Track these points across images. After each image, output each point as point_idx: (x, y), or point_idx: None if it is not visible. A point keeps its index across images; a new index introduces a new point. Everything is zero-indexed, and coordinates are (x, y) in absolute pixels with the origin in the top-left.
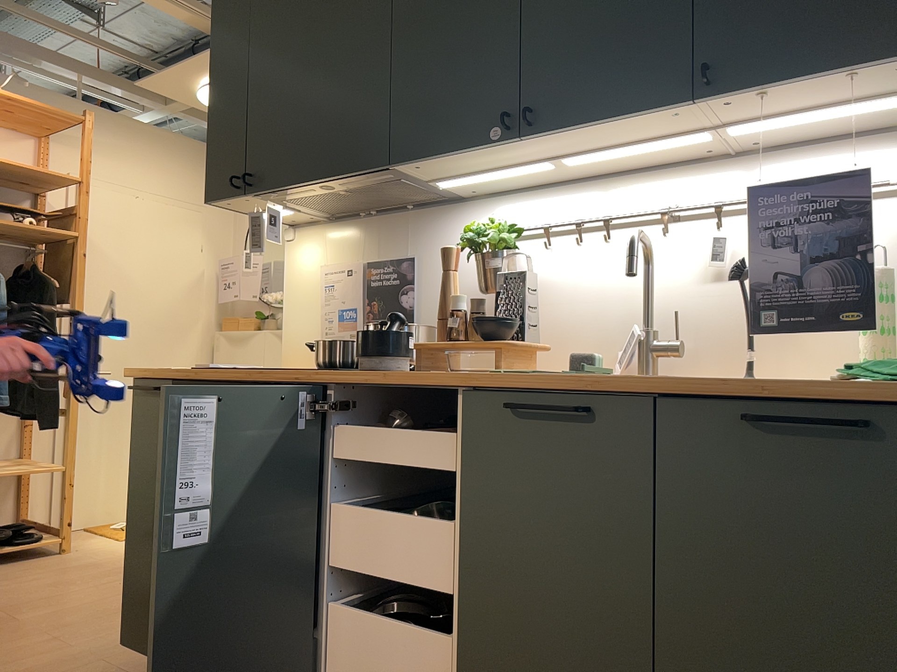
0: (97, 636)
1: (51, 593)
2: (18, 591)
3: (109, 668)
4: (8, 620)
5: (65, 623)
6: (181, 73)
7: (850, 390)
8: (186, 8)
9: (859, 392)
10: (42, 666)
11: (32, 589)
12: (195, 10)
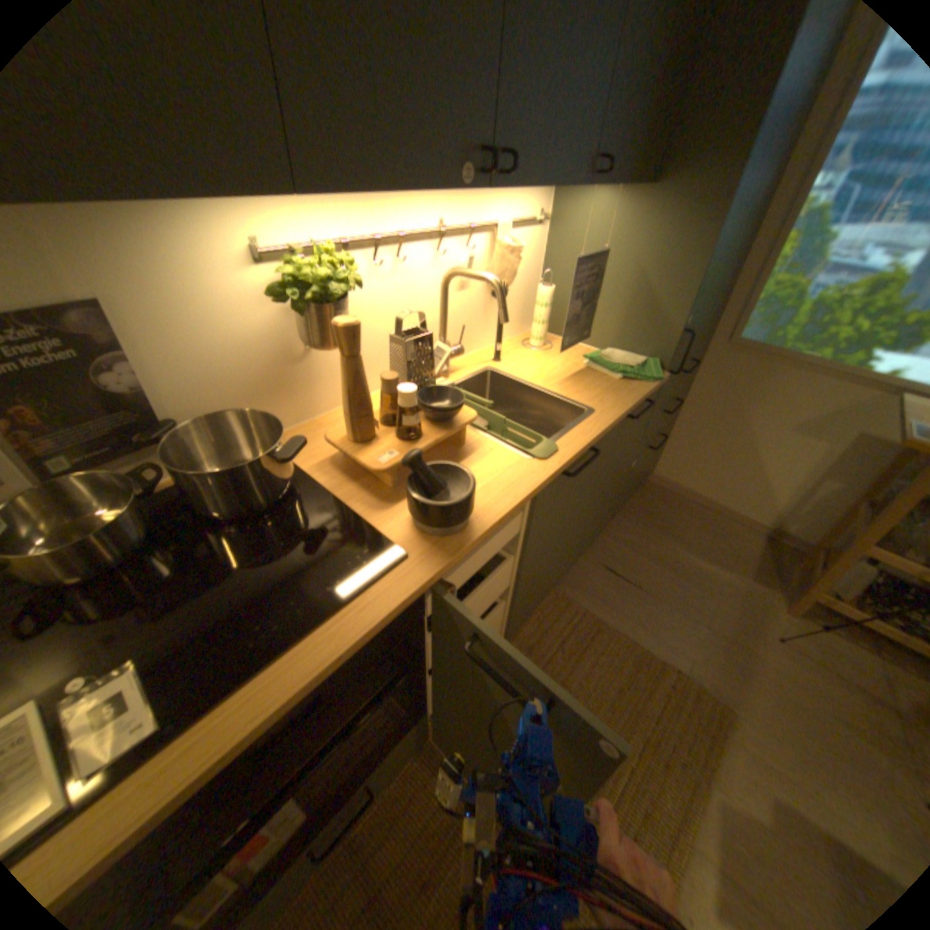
0: None
1: None
2: None
3: None
4: None
5: None
6: None
7: (652, 392)
8: None
9: (645, 389)
10: None
11: None
12: None
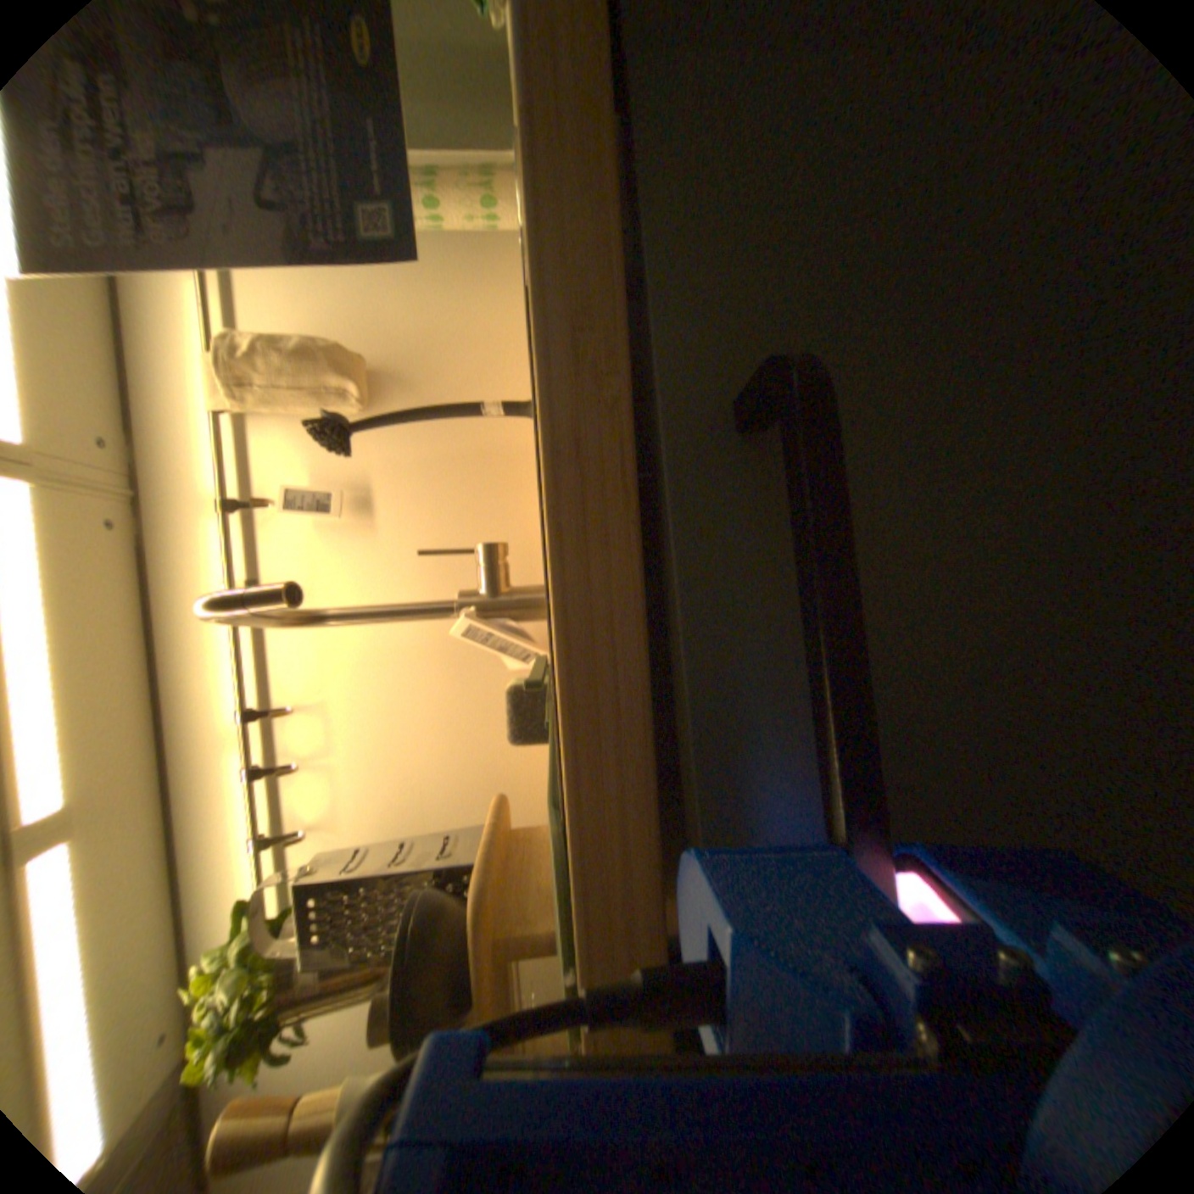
0: None
1: None
2: None
3: None
4: None
5: None
6: None
7: None
8: None
9: None
10: None
11: None
12: None
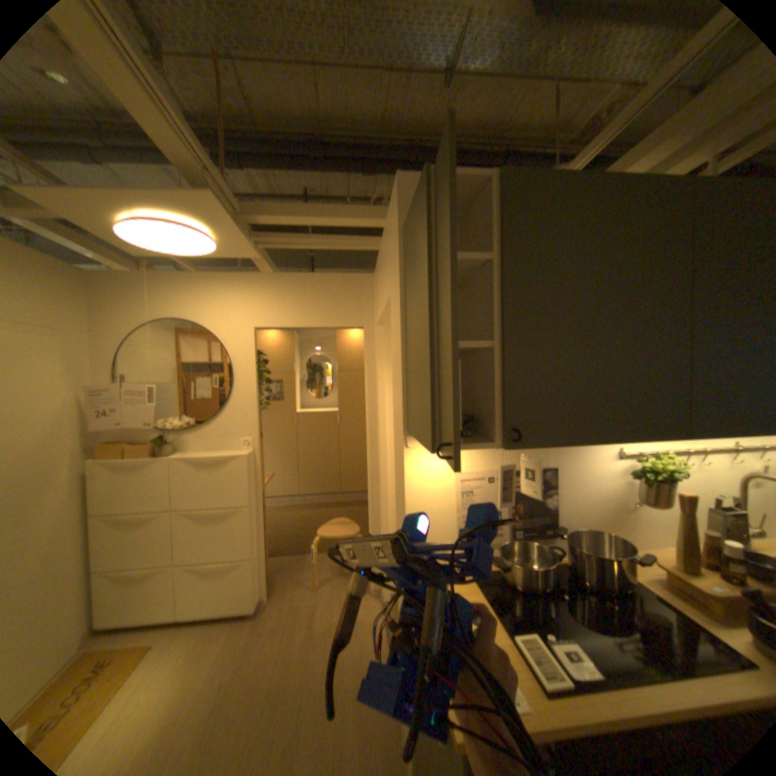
0: None
1: None
2: None
3: None
4: None
5: None
6: (115, 196)
7: None
8: (177, 129)
9: None
10: None
11: None
12: (186, 136)
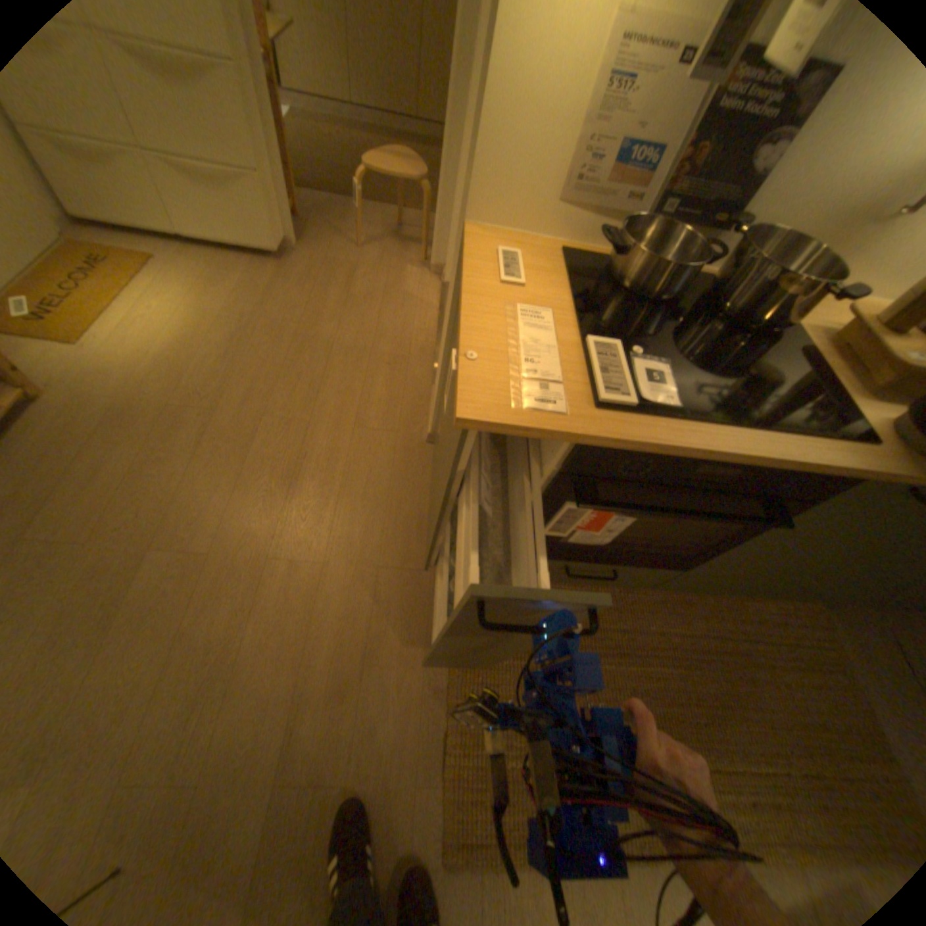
0: (321, 536)
1: (161, 489)
2: (114, 505)
3: (397, 572)
4: (194, 560)
5: (261, 533)
6: None
7: None
8: None
9: None
10: (339, 602)
11: (124, 493)
12: None
